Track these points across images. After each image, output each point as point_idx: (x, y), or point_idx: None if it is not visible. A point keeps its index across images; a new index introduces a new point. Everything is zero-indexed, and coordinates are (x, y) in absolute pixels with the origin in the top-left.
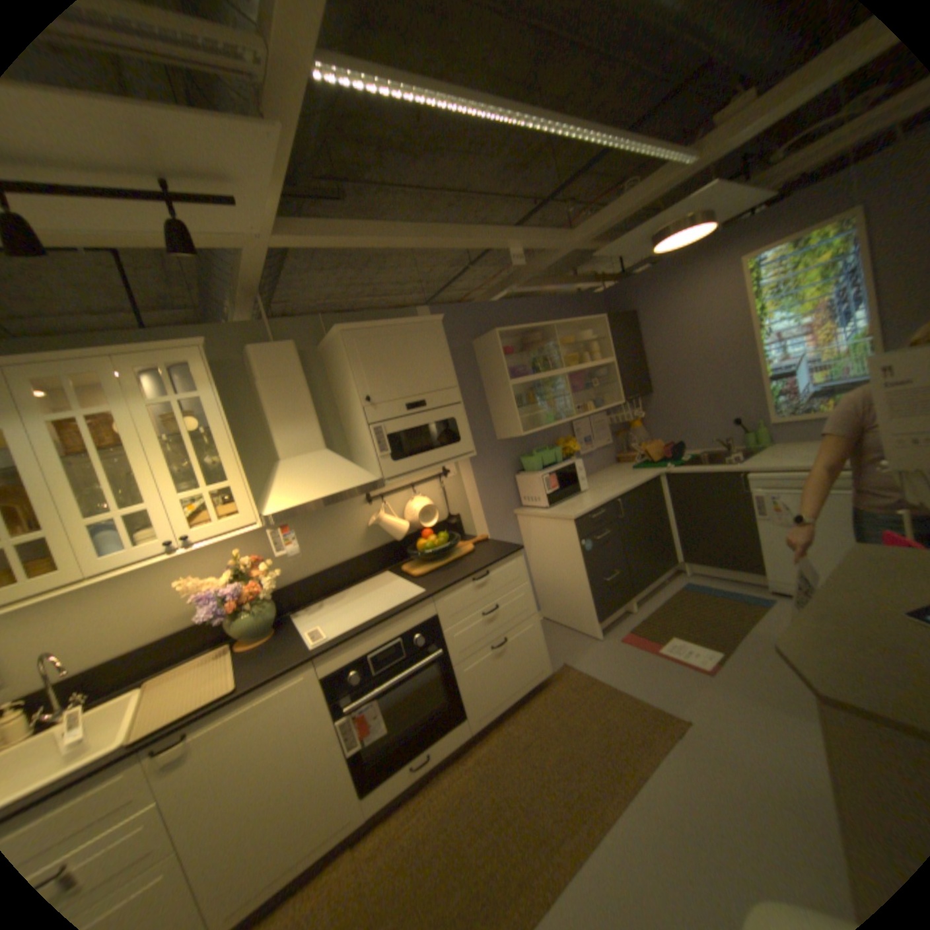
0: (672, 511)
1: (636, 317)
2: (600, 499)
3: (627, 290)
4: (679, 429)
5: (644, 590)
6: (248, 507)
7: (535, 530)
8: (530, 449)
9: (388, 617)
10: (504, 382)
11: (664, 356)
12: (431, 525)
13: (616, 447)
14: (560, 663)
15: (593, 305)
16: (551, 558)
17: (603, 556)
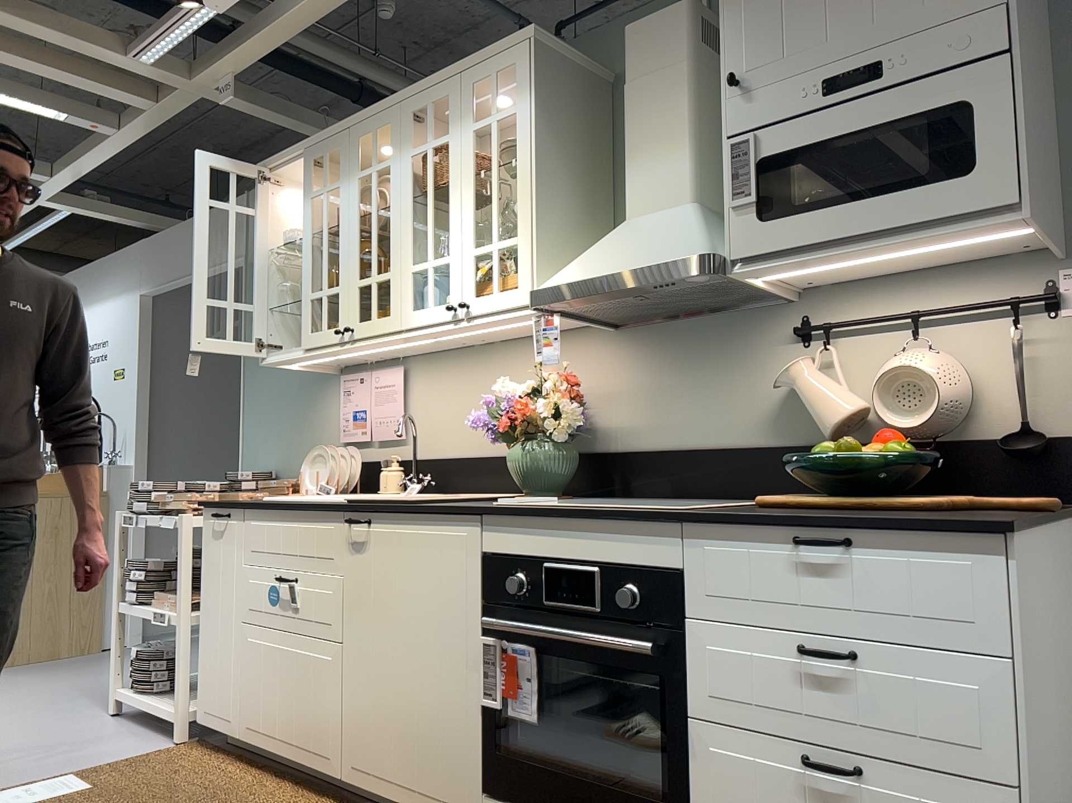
0: None
1: None
2: None
3: None
4: None
5: None
6: (526, 277)
7: None
8: None
9: (584, 513)
10: None
11: None
12: (908, 423)
13: None
14: None
15: None
16: None
17: None
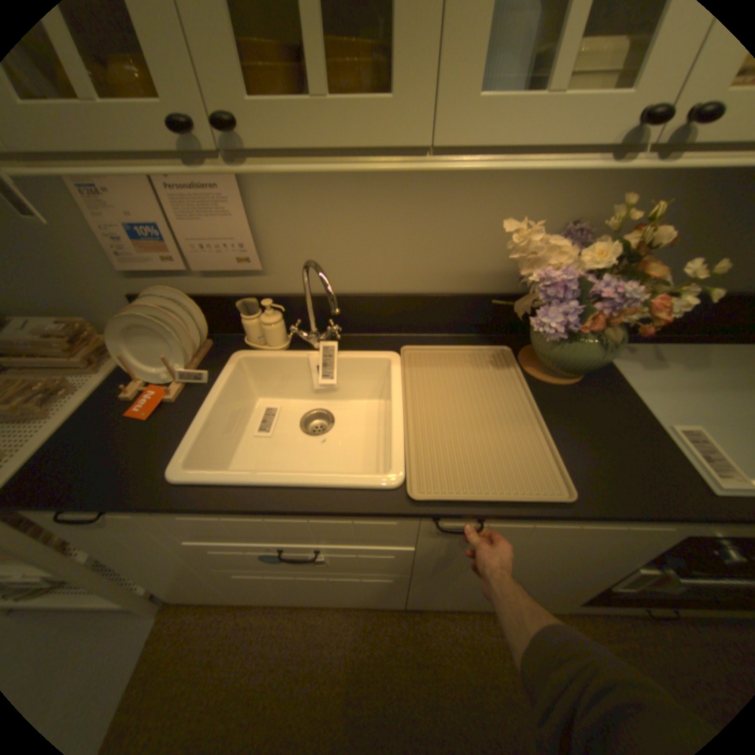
0: None
1: None
2: None
3: None
4: None
5: None
6: None
7: None
8: None
9: None
10: None
11: None
12: None
13: None
14: None
15: None
16: None
17: None
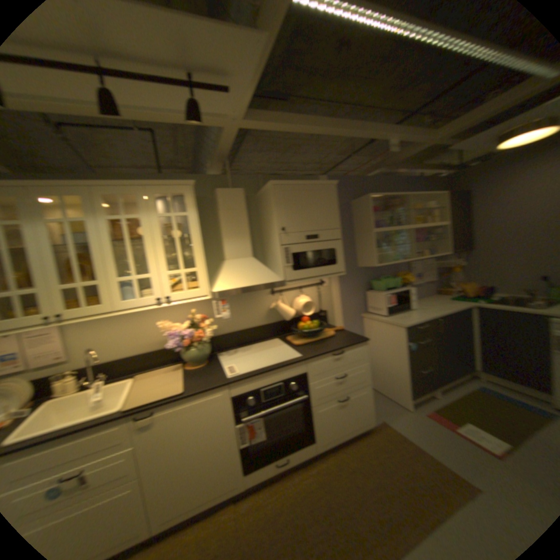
0: (479, 334)
1: (471, 195)
2: (427, 317)
3: (467, 176)
4: (492, 277)
5: (450, 385)
6: (207, 285)
7: (376, 329)
8: (380, 276)
9: (279, 368)
10: (371, 229)
11: (490, 224)
12: (310, 314)
13: (440, 283)
14: (382, 421)
15: (439, 185)
16: (385, 350)
17: (424, 356)
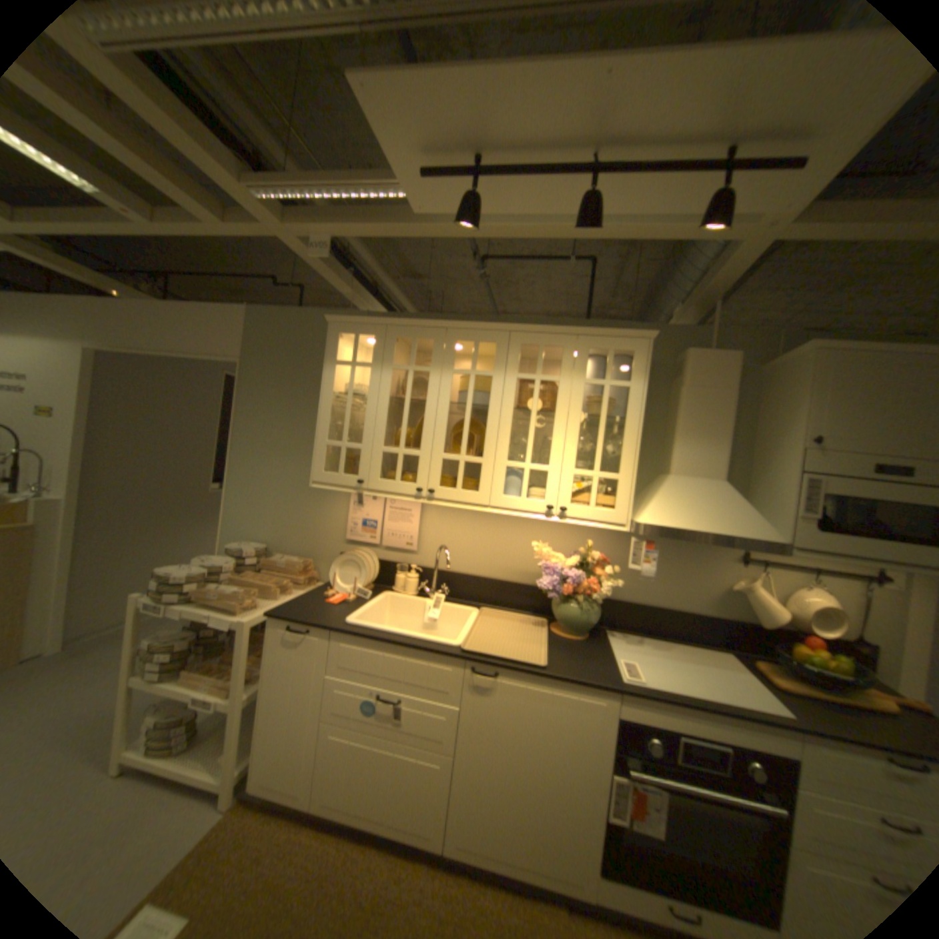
0: None
1: None
2: None
3: None
4: None
5: None
6: (624, 507)
7: None
8: None
9: (730, 716)
10: None
11: None
12: (828, 637)
13: None
14: None
15: None
16: None
17: None
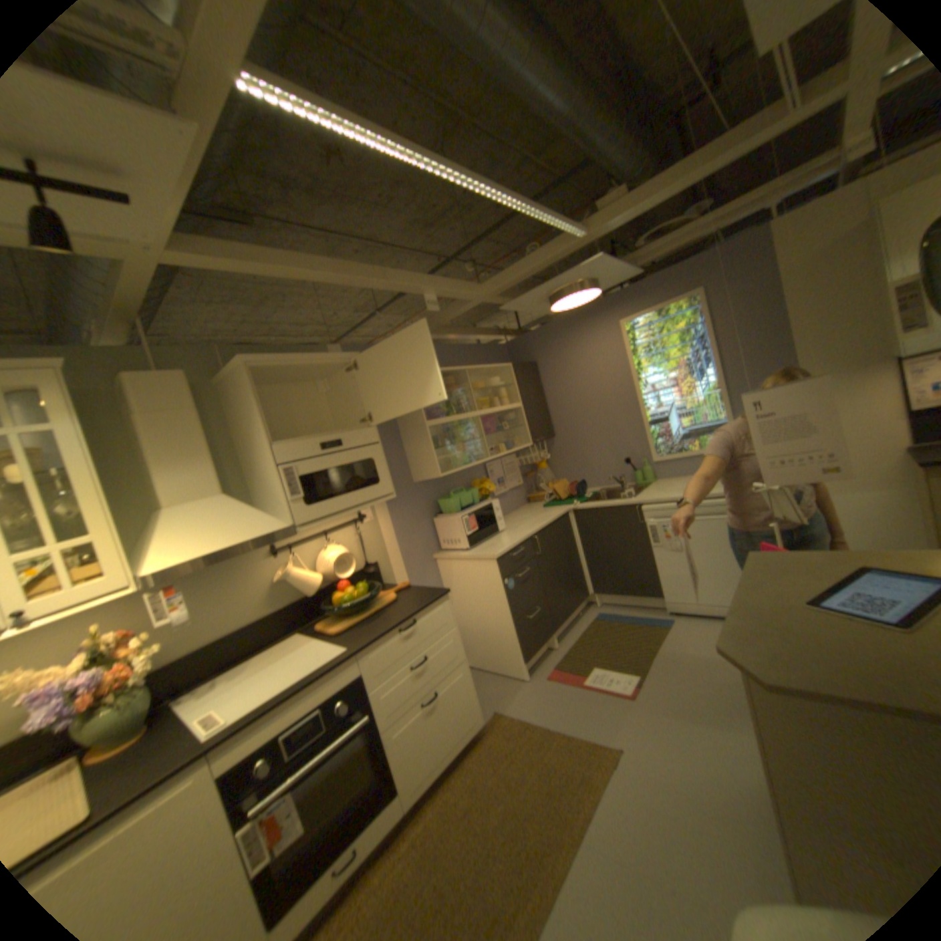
0: (580, 546)
1: (536, 368)
2: (518, 537)
3: (527, 344)
4: (579, 469)
5: (563, 624)
6: (116, 568)
7: (456, 574)
8: (447, 491)
9: (304, 687)
10: (421, 424)
11: (562, 403)
12: (347, 576)
13: (525, 488)
14: (490, 712)
15: (497, 356)
16: (474, 601)
17: (524, 594)
